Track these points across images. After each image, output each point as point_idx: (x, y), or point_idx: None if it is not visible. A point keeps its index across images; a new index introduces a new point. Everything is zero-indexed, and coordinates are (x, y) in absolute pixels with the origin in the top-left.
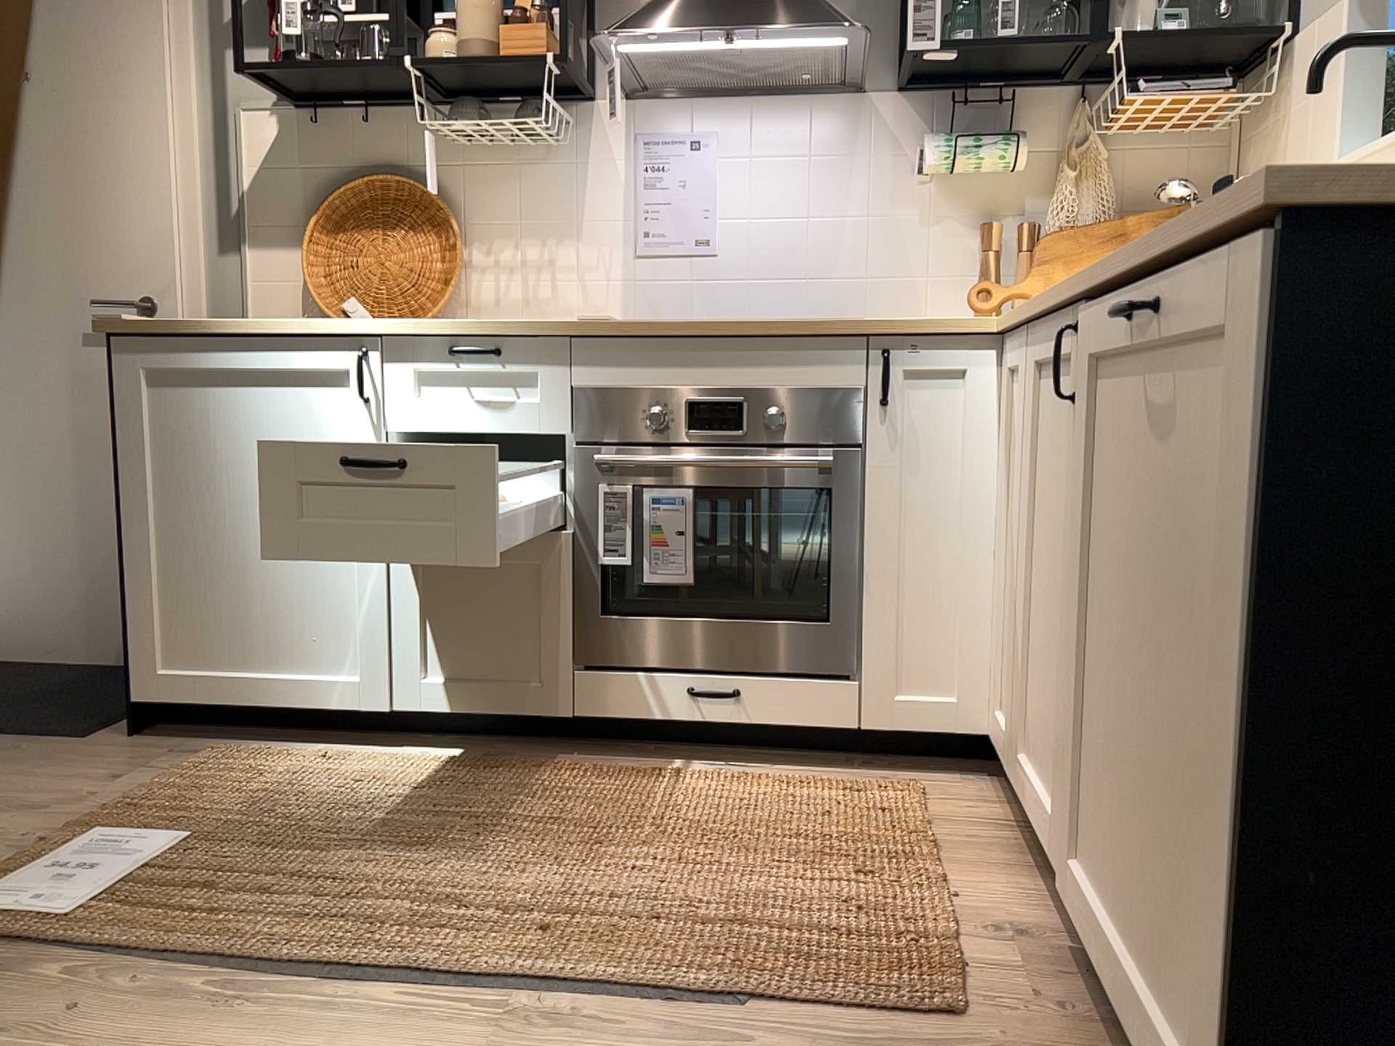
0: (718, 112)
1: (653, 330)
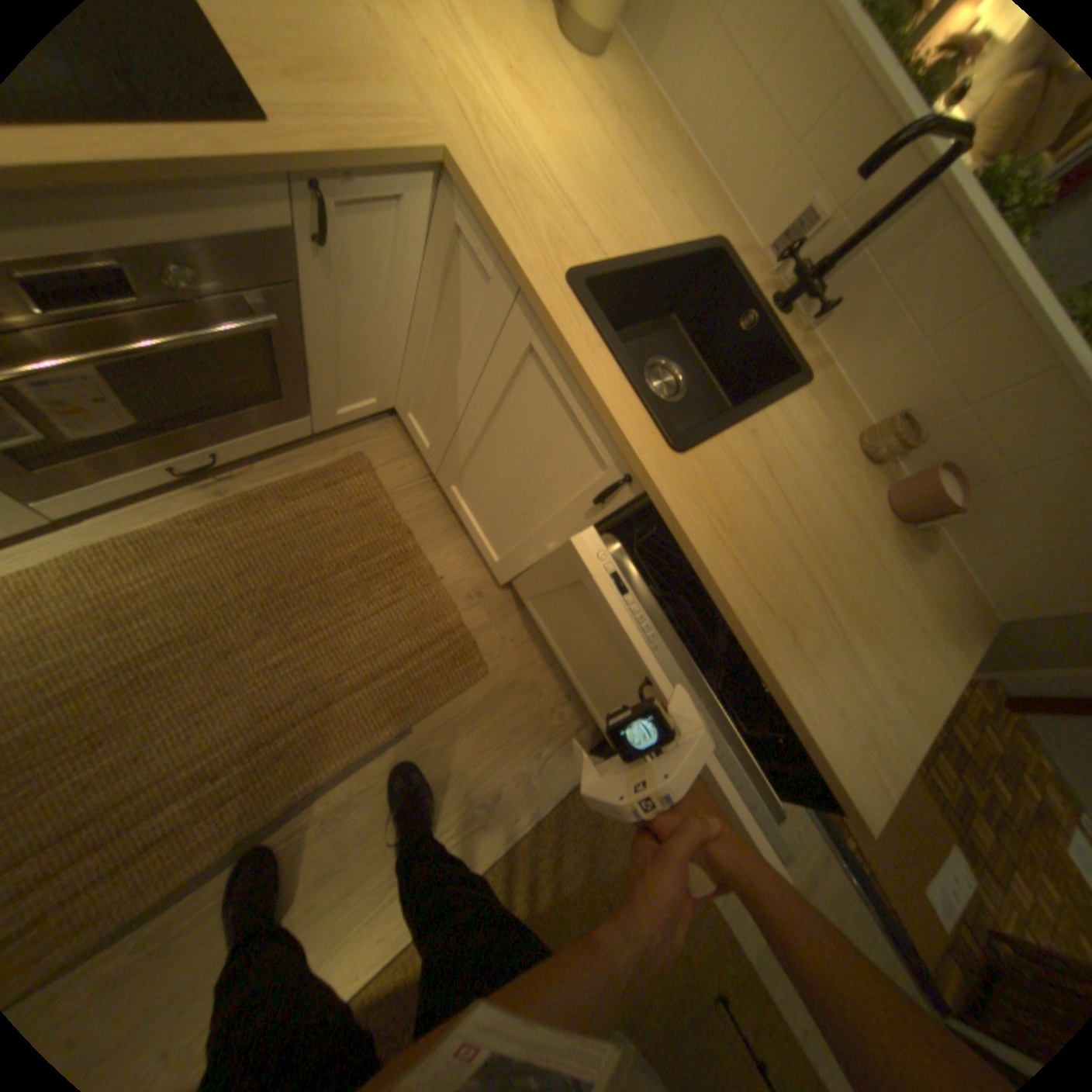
0: None
1: None
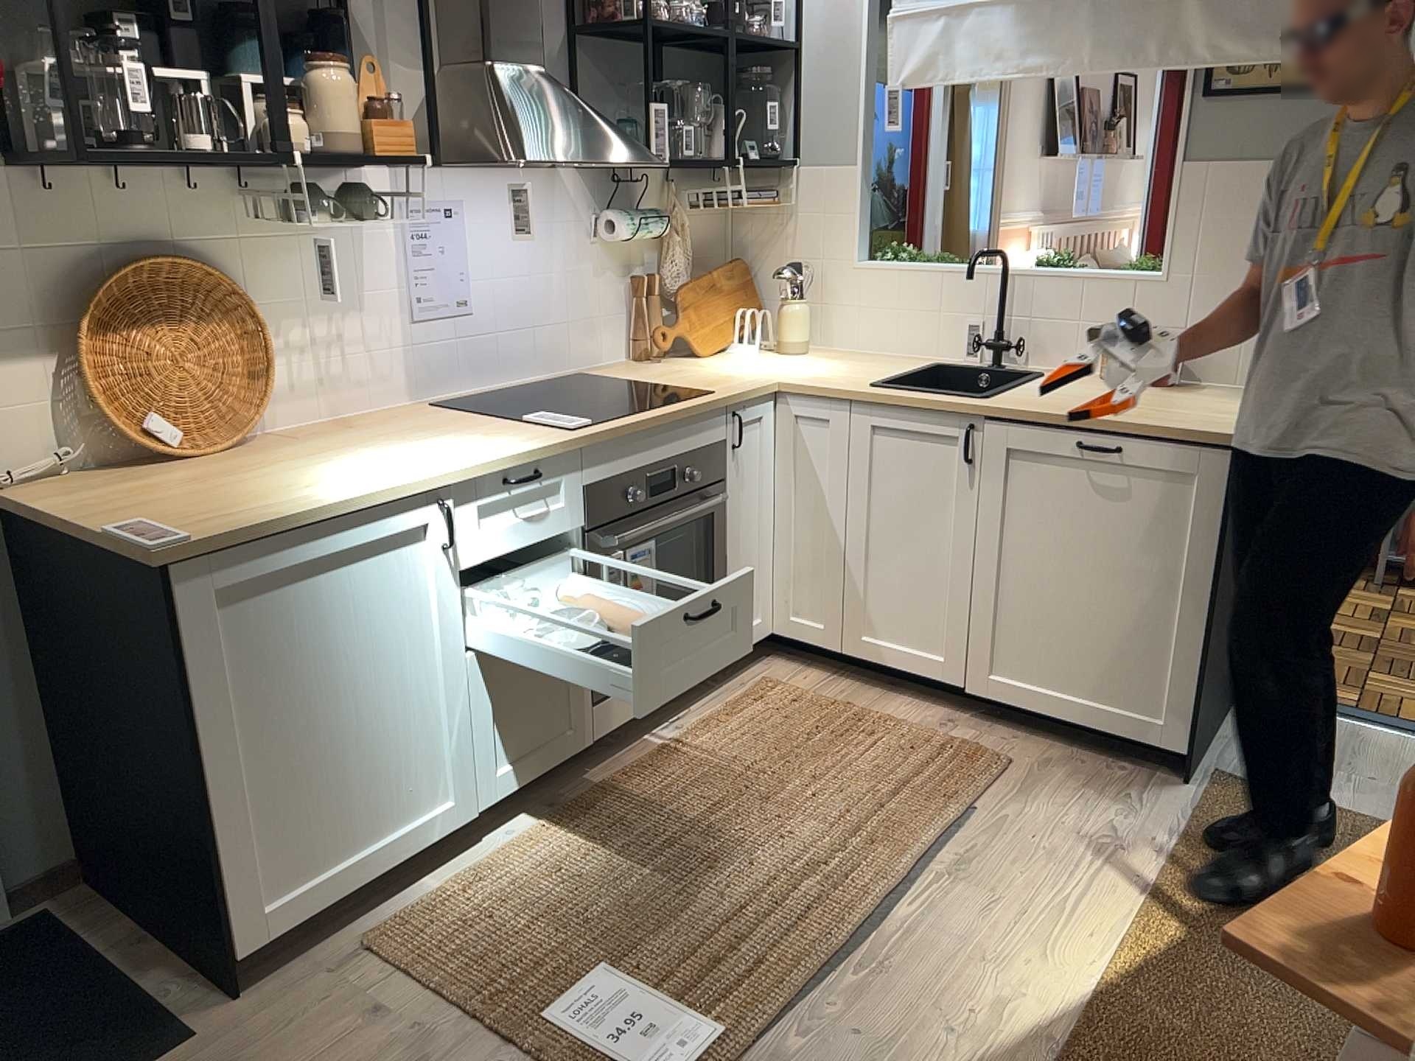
0: (464, 181)
1: (632, 428)
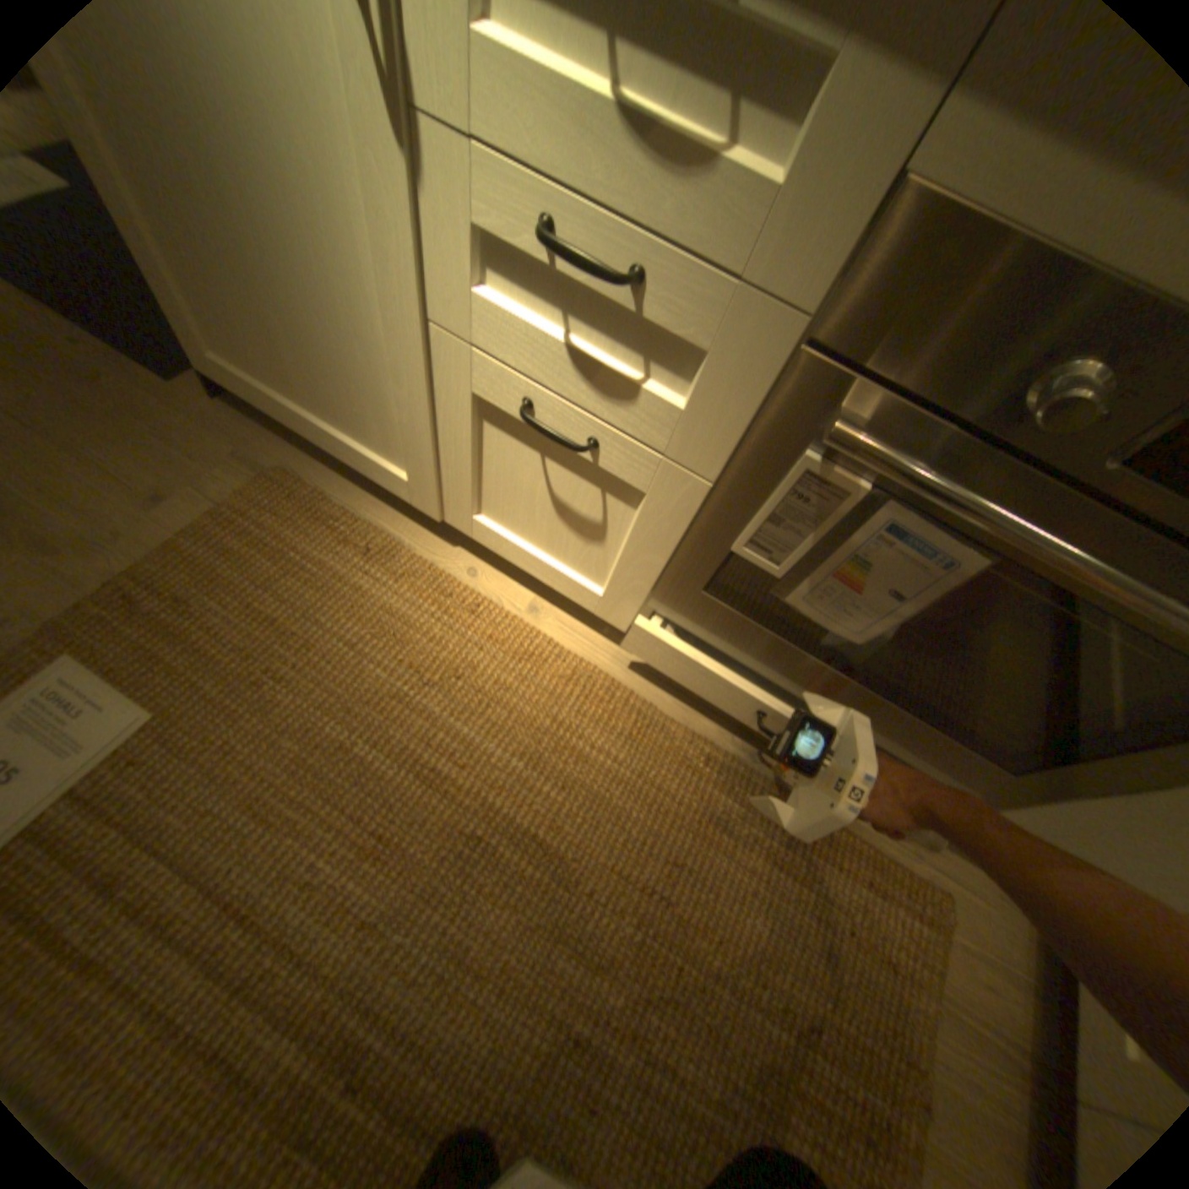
0: None
1: None
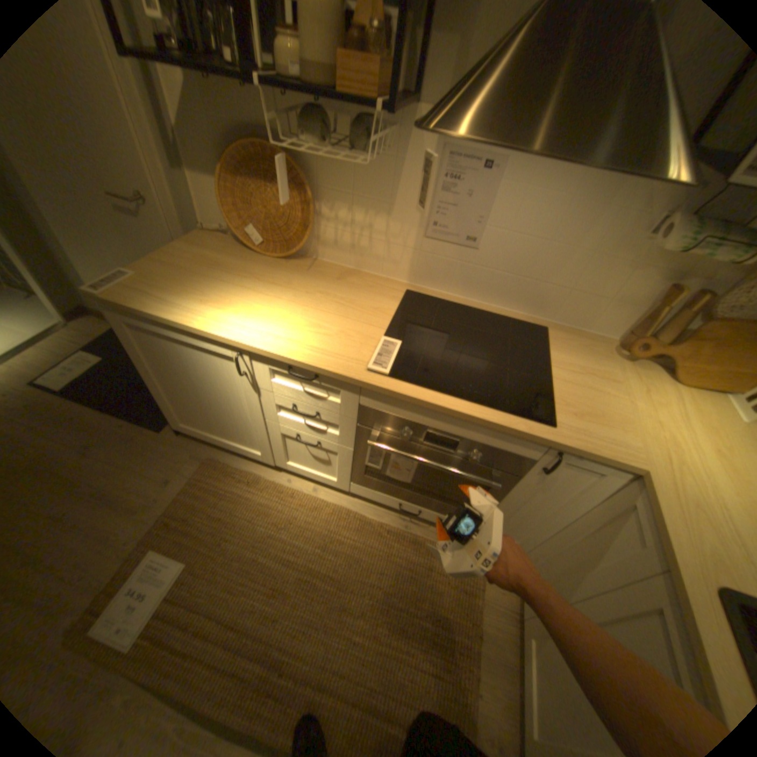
0: None
1: (413, 401)
